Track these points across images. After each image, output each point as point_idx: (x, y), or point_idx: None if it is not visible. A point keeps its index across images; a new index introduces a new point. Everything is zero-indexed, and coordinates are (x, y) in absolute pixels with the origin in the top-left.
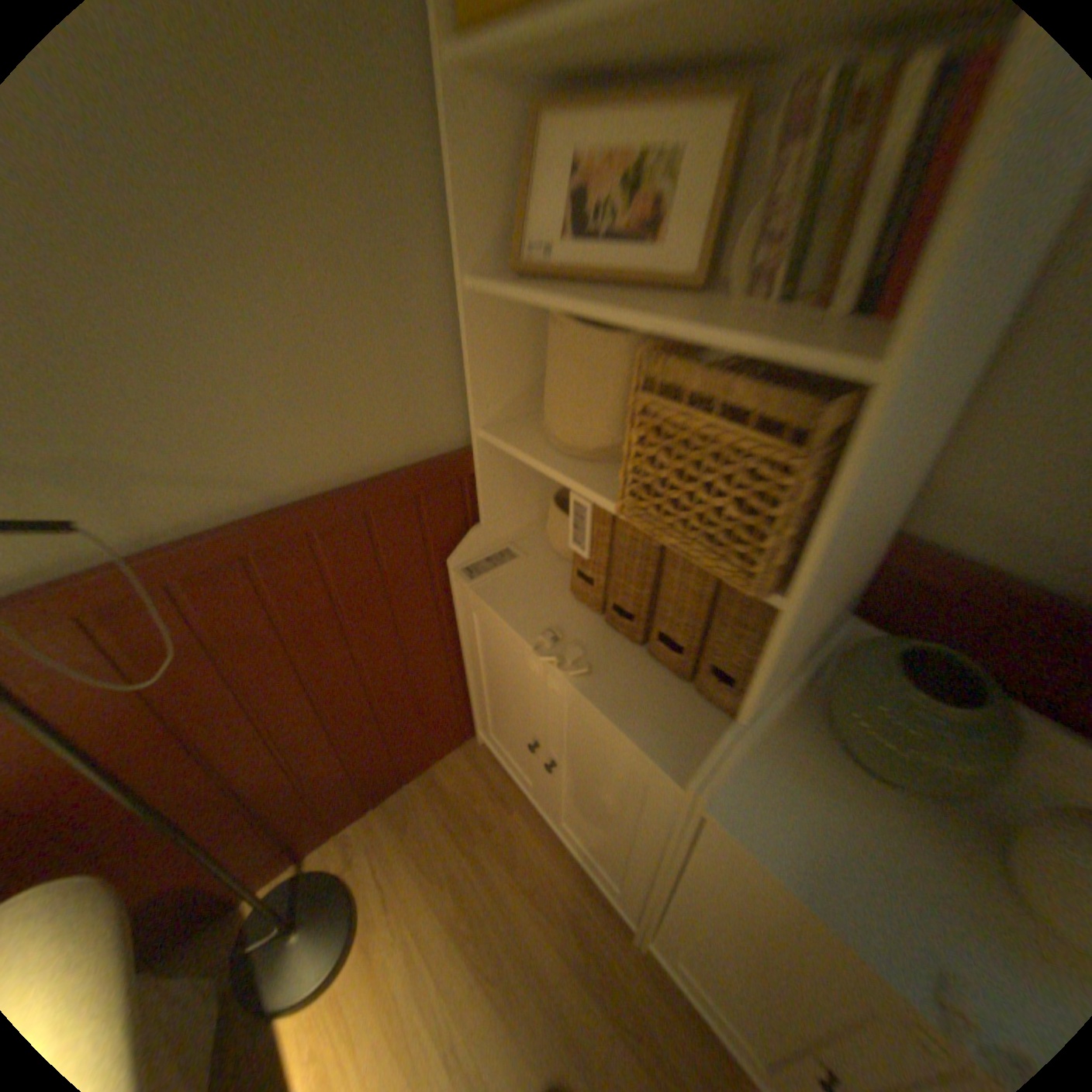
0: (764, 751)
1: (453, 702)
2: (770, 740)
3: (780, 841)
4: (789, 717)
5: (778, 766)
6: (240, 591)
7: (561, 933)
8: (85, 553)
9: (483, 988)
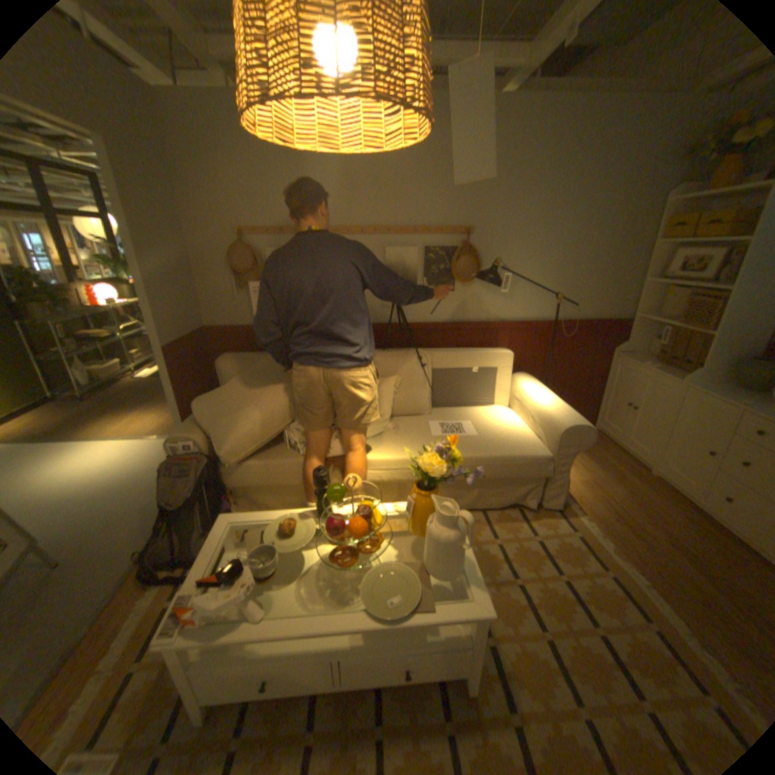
0: (709, 381)
1: (593, 404)
2: (711, 376)
3: (706, 388)
4: (720, 376)
5: (712, 384)
6: (571, 335)
7: (623, 464)
8: (556, 317)
9: (594, 462)
